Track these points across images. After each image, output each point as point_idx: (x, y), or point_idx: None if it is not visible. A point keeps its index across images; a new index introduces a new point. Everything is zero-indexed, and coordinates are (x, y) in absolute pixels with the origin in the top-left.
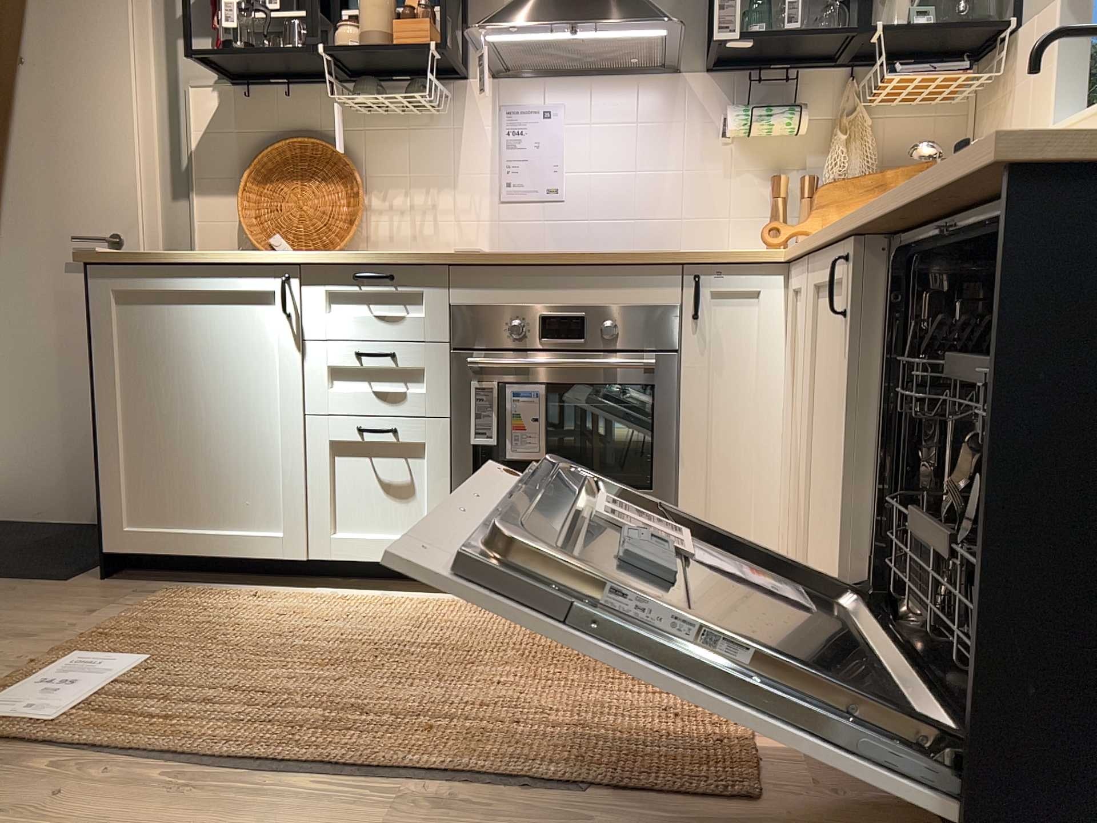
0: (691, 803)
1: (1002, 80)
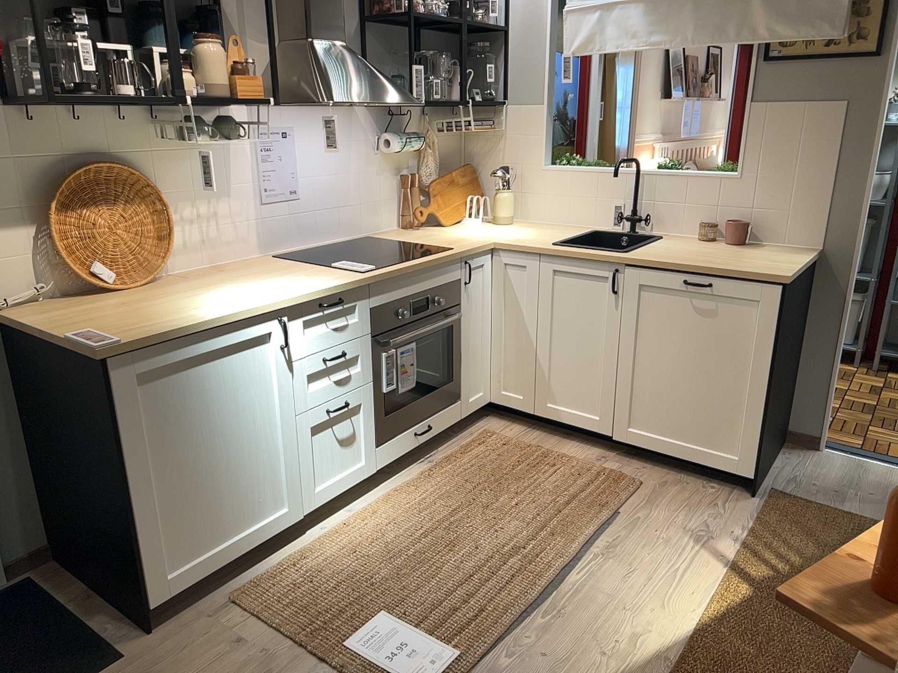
0: (636, 494)
1: (504, 130)
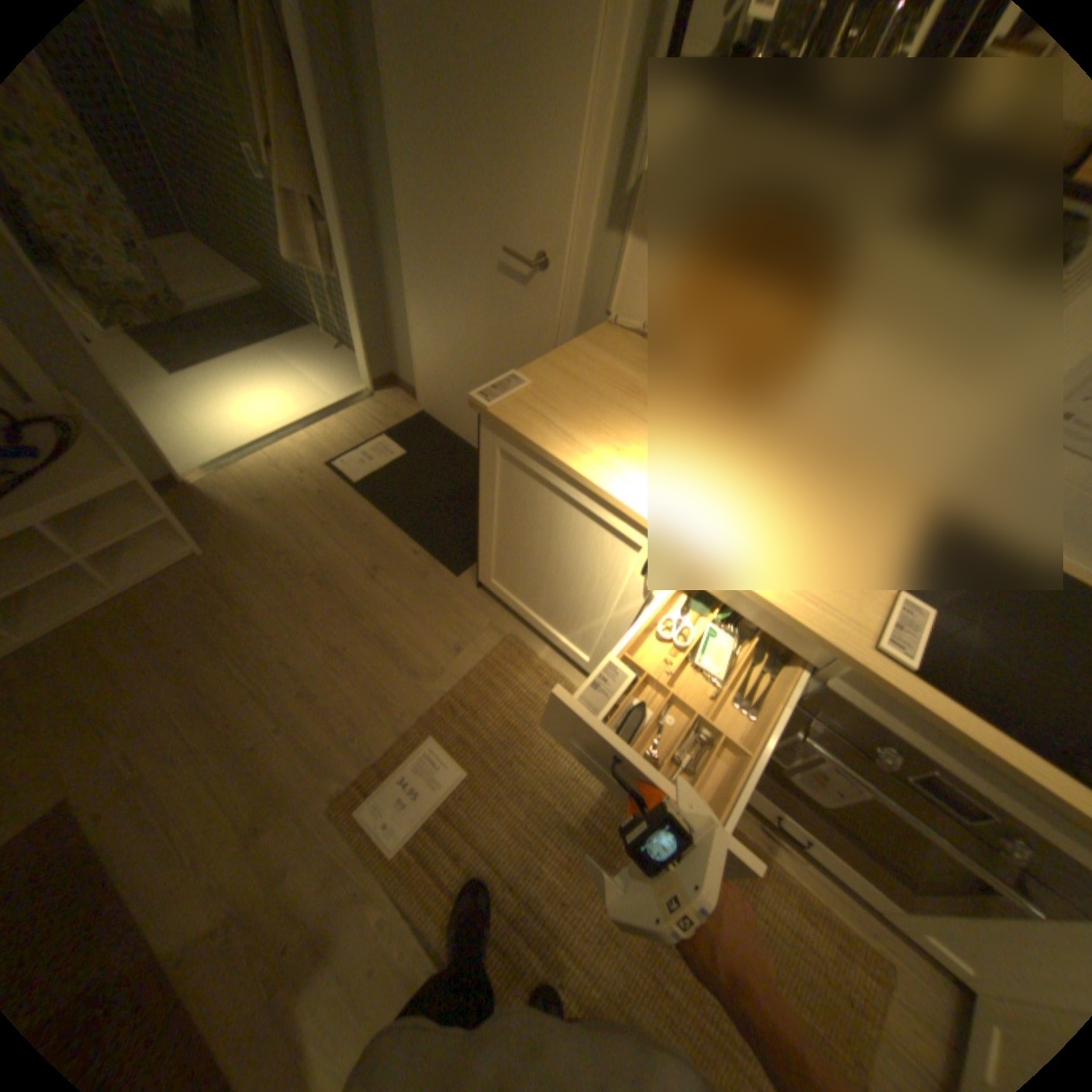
0: None
1: None
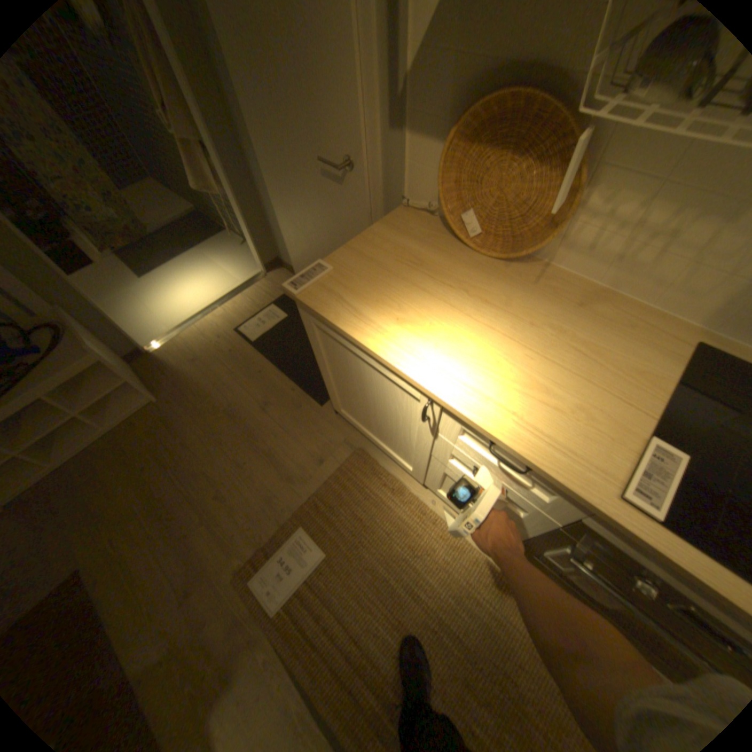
0: None
1: None
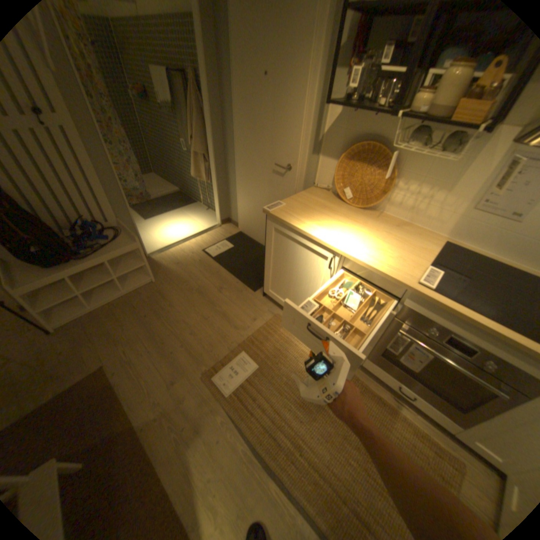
0: None
1: None
